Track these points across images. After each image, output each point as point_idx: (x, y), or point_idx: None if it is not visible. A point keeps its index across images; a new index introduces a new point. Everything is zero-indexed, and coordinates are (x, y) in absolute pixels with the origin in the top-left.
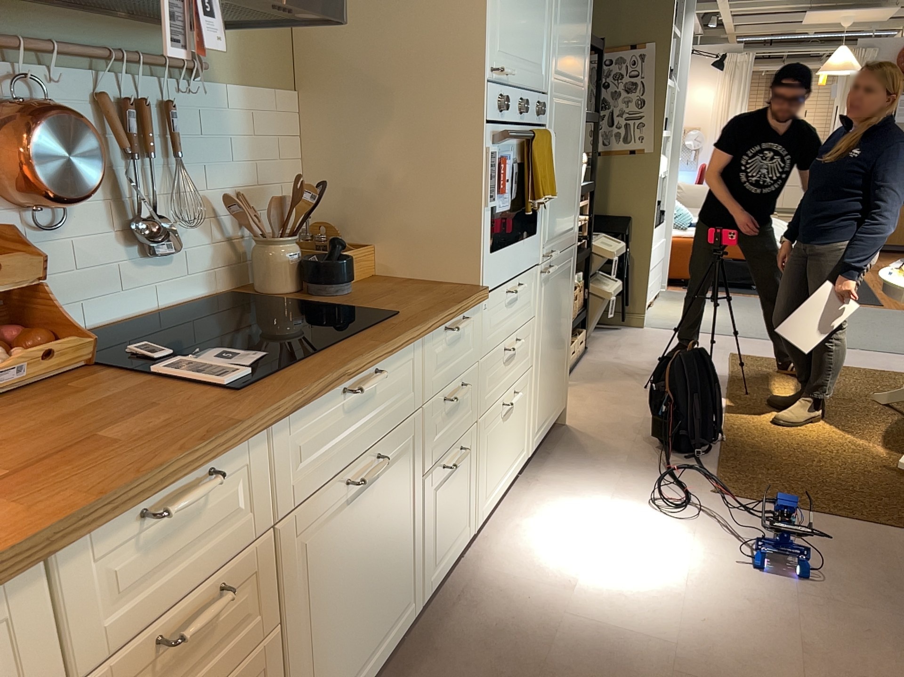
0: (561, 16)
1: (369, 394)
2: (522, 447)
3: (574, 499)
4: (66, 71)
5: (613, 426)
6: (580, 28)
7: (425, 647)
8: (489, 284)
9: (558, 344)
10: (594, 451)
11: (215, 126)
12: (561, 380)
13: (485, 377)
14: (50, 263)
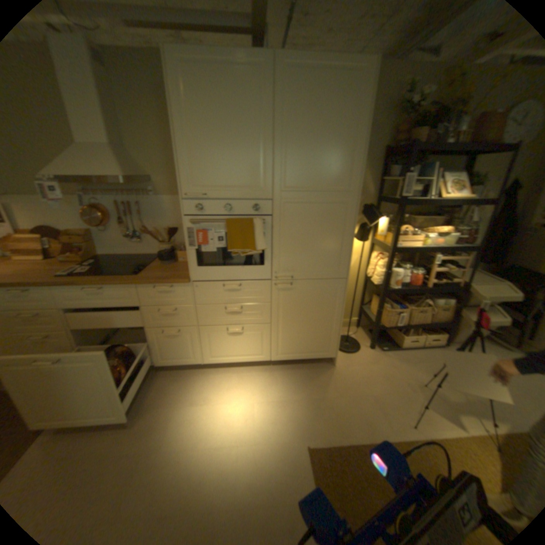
0: (291, 153)
1: (101, 293)
2: (261, 354)
3: (261, 389)
4: (106, 195)
5: (353, 385)
6: (337, 154)
7: (150, 378)
8: (199, 278)
9: (315, 324)
10: (316, 385)
11: (156, 207)
12: (325, 342)
13: (203, 312)
14: (84, 239)
